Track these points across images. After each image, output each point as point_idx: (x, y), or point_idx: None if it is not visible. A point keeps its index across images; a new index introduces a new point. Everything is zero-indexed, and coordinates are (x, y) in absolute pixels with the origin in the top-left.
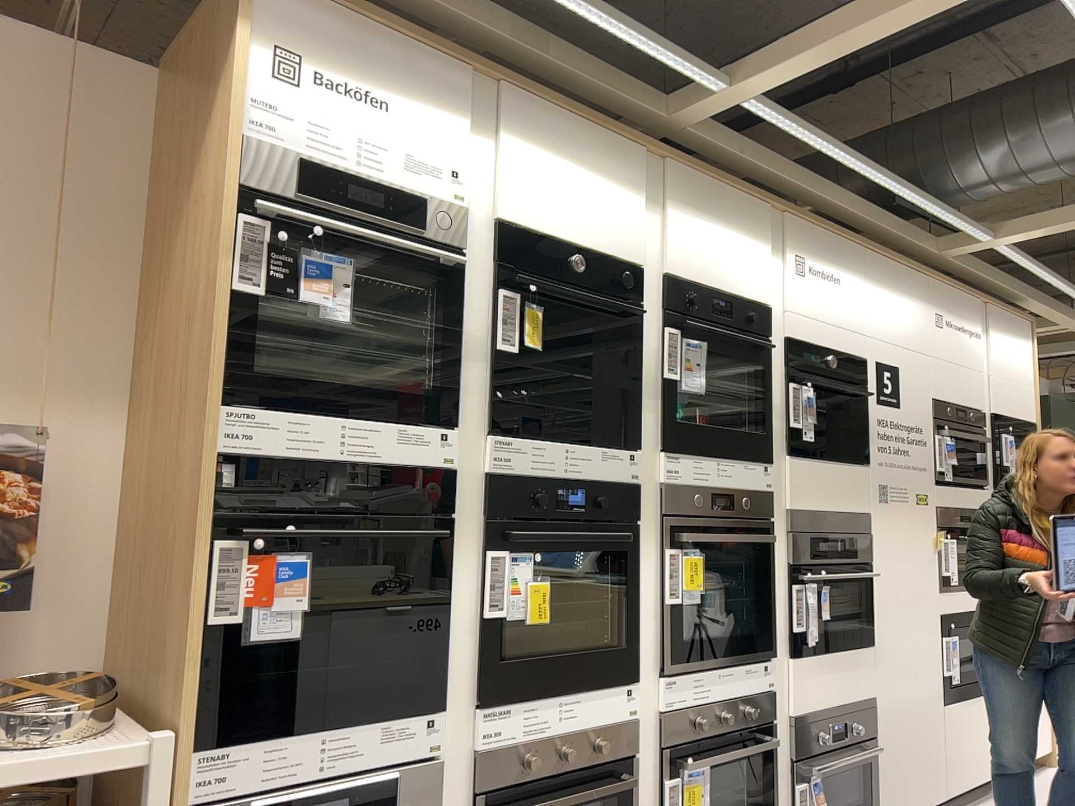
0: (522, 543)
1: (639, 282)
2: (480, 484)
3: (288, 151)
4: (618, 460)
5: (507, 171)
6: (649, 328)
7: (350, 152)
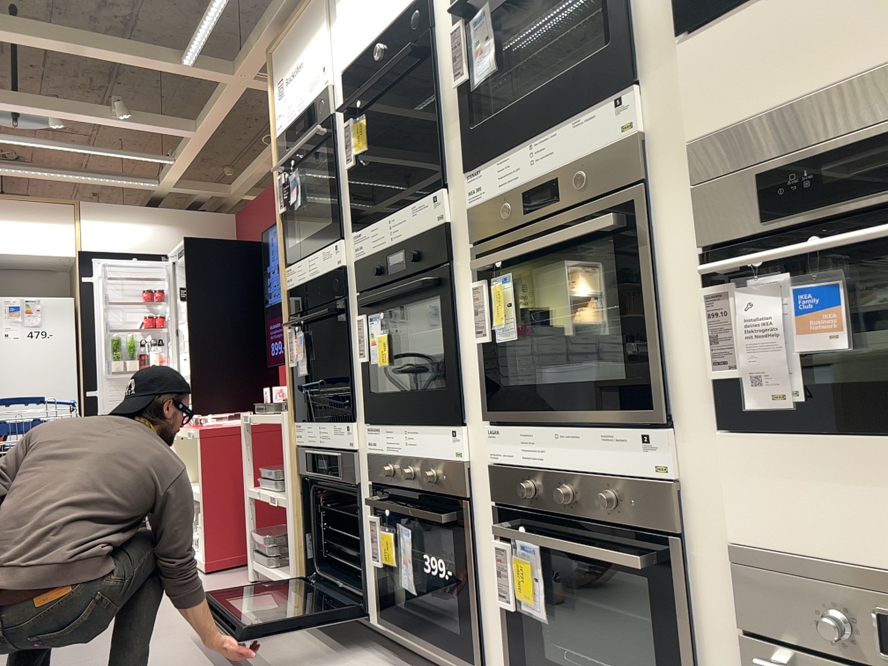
0: (371, 309)
1: (434, 0)
2: (355, 272)
3: (281, 132)
4: (424, 208)
5: (338, 31)
6: (443, 43)
7: (293, 108)
